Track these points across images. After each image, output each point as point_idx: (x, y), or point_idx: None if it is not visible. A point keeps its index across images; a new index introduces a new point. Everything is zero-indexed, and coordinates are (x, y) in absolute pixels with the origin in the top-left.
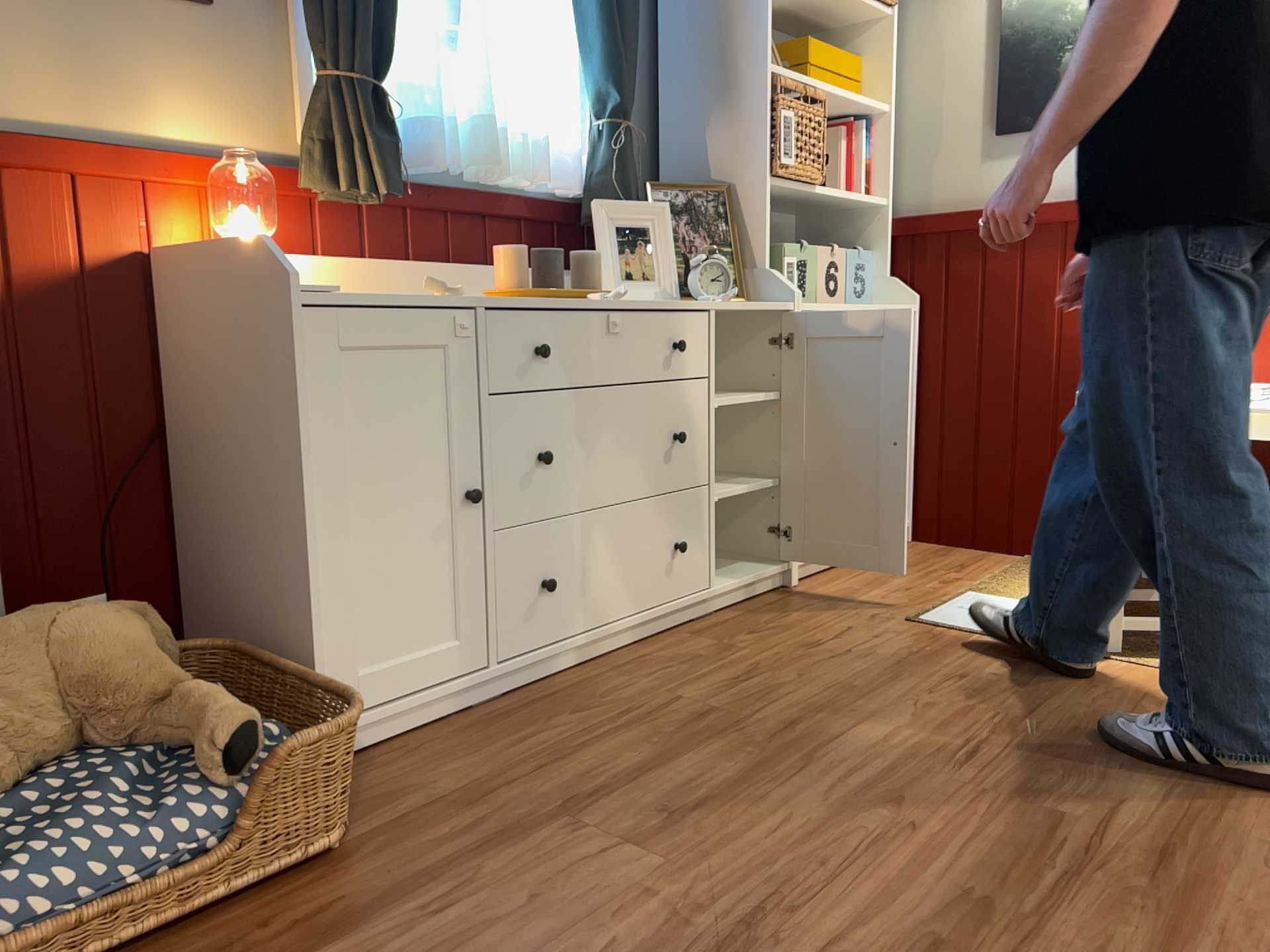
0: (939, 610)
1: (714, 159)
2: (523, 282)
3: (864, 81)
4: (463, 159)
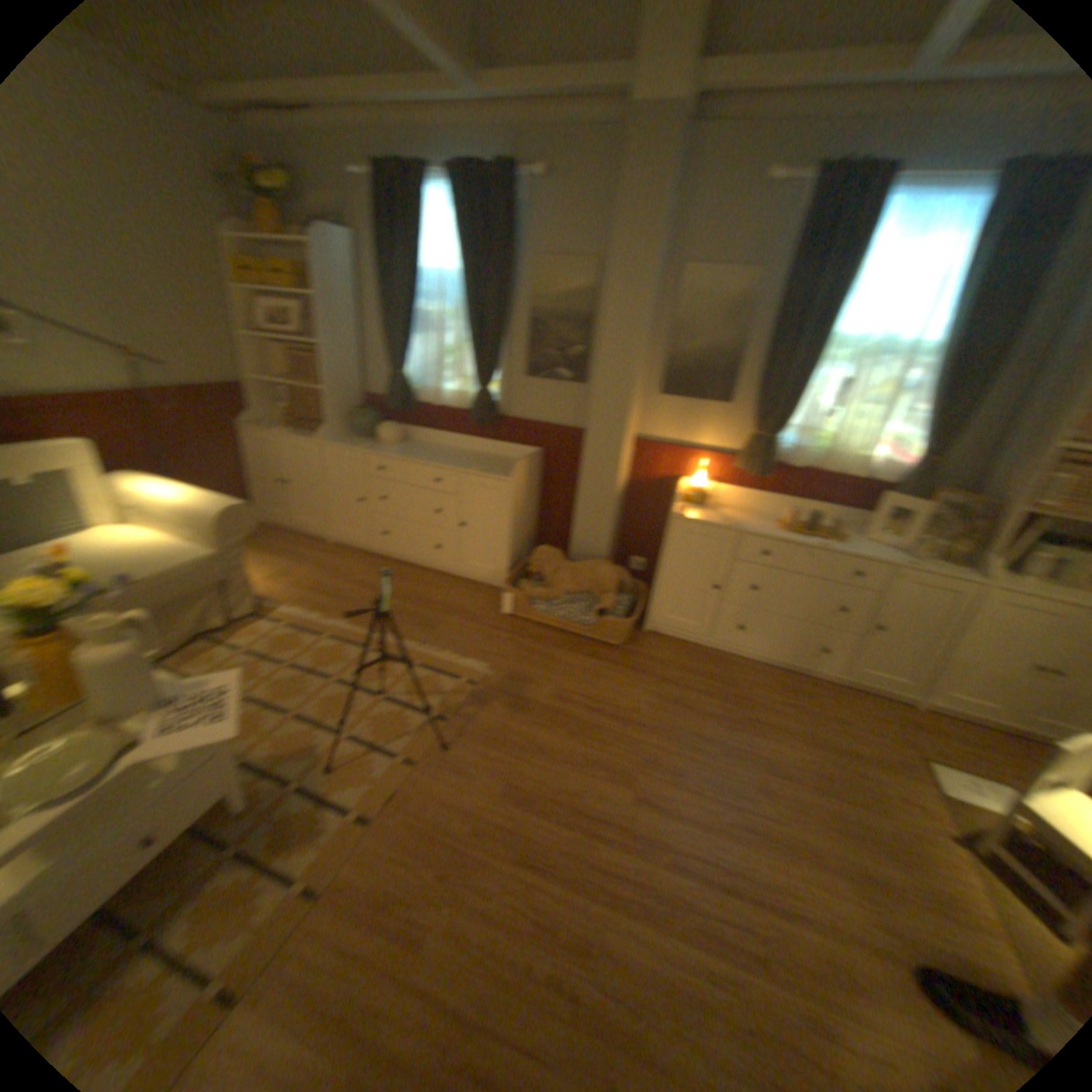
0: (957, 773)
1: (1009, 482)
2: (793, 523)
3: None
4: (820, 461)
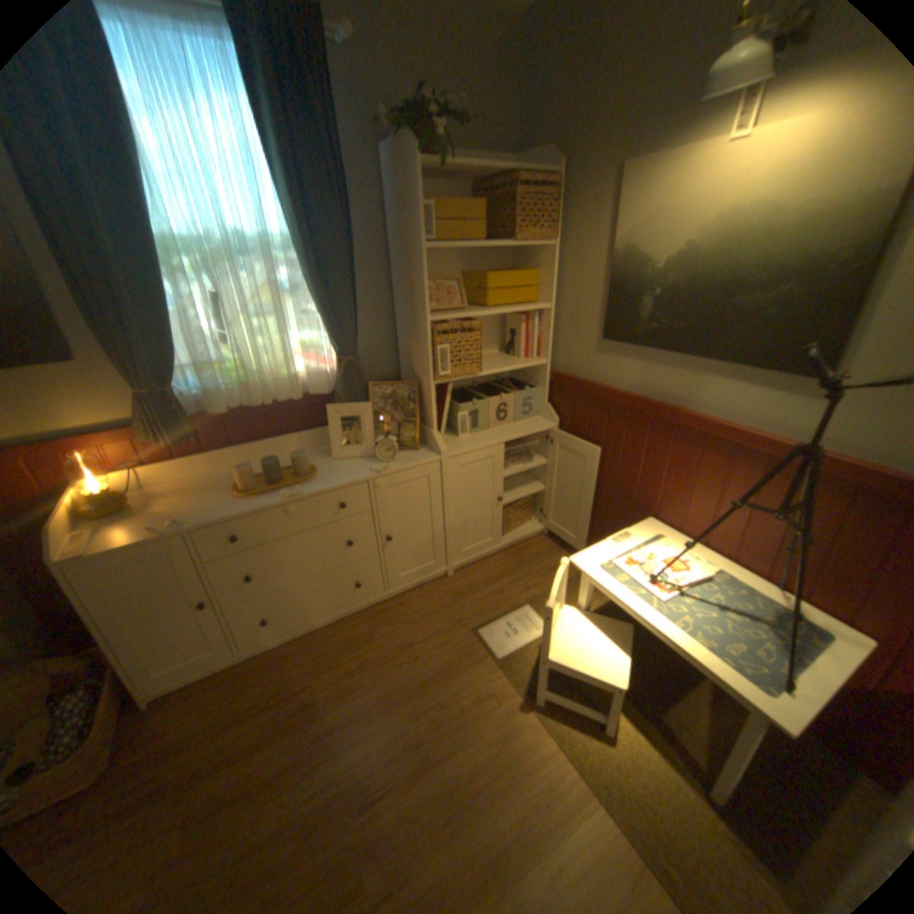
0: (495, 623)
1: (414, 361)
2: (249, 483)
3: (540, 283)
4: (244, 396)
